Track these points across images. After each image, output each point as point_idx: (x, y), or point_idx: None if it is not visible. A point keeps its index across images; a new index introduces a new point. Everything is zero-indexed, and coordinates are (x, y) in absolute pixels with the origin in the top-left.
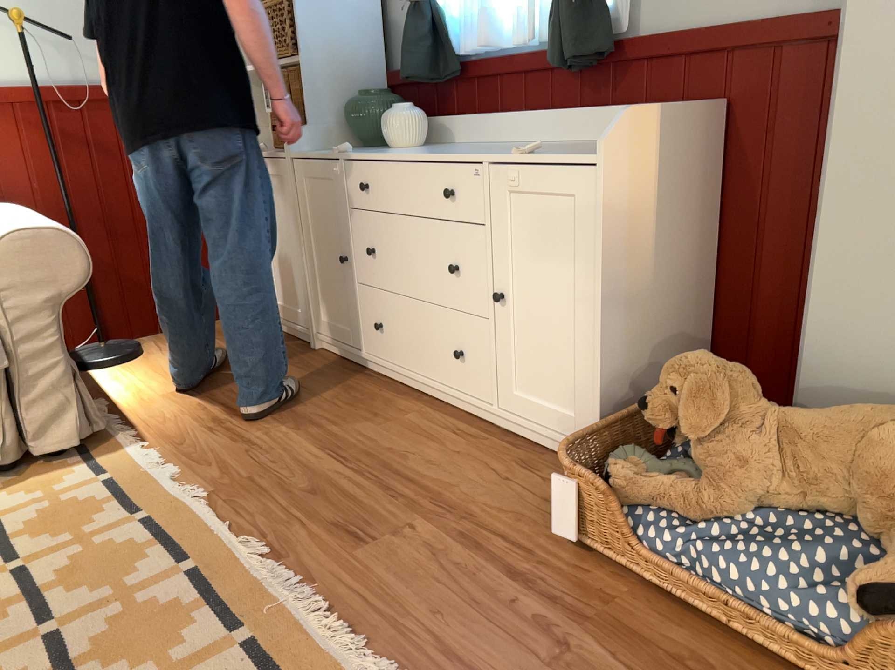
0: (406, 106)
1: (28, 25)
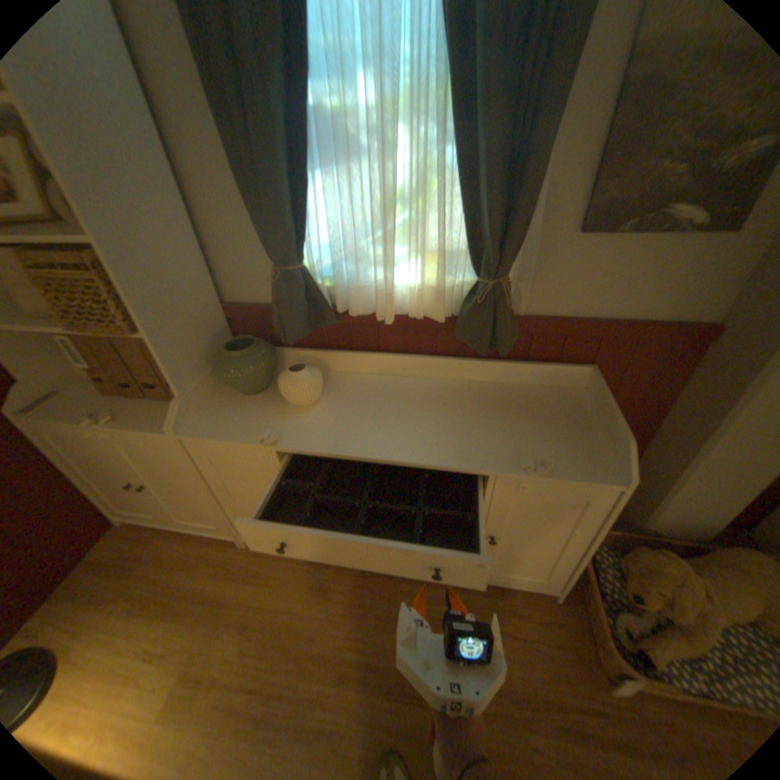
0: (305, 366)
1: None
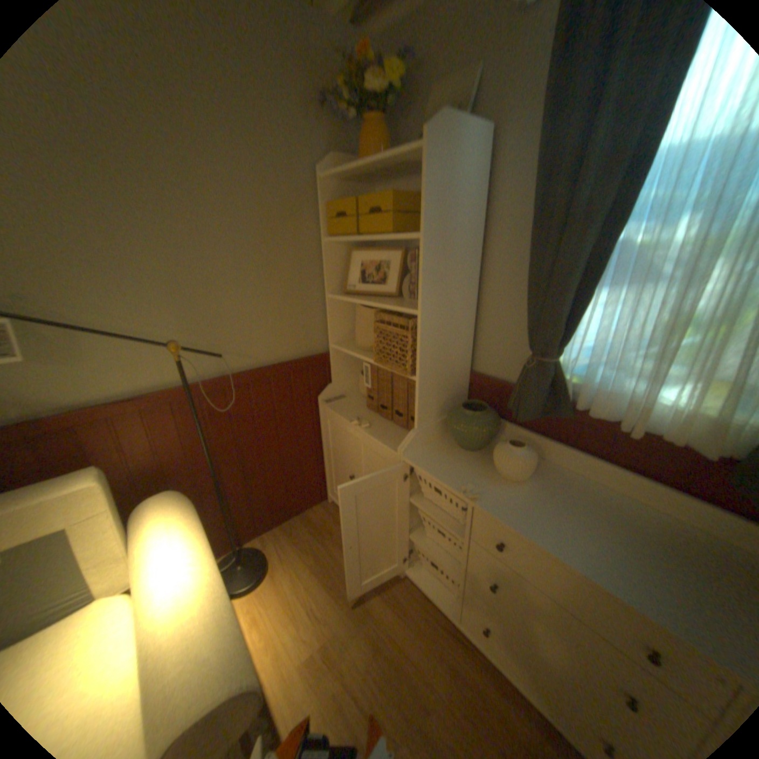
0: (526, 445)
1: (180, 332)
